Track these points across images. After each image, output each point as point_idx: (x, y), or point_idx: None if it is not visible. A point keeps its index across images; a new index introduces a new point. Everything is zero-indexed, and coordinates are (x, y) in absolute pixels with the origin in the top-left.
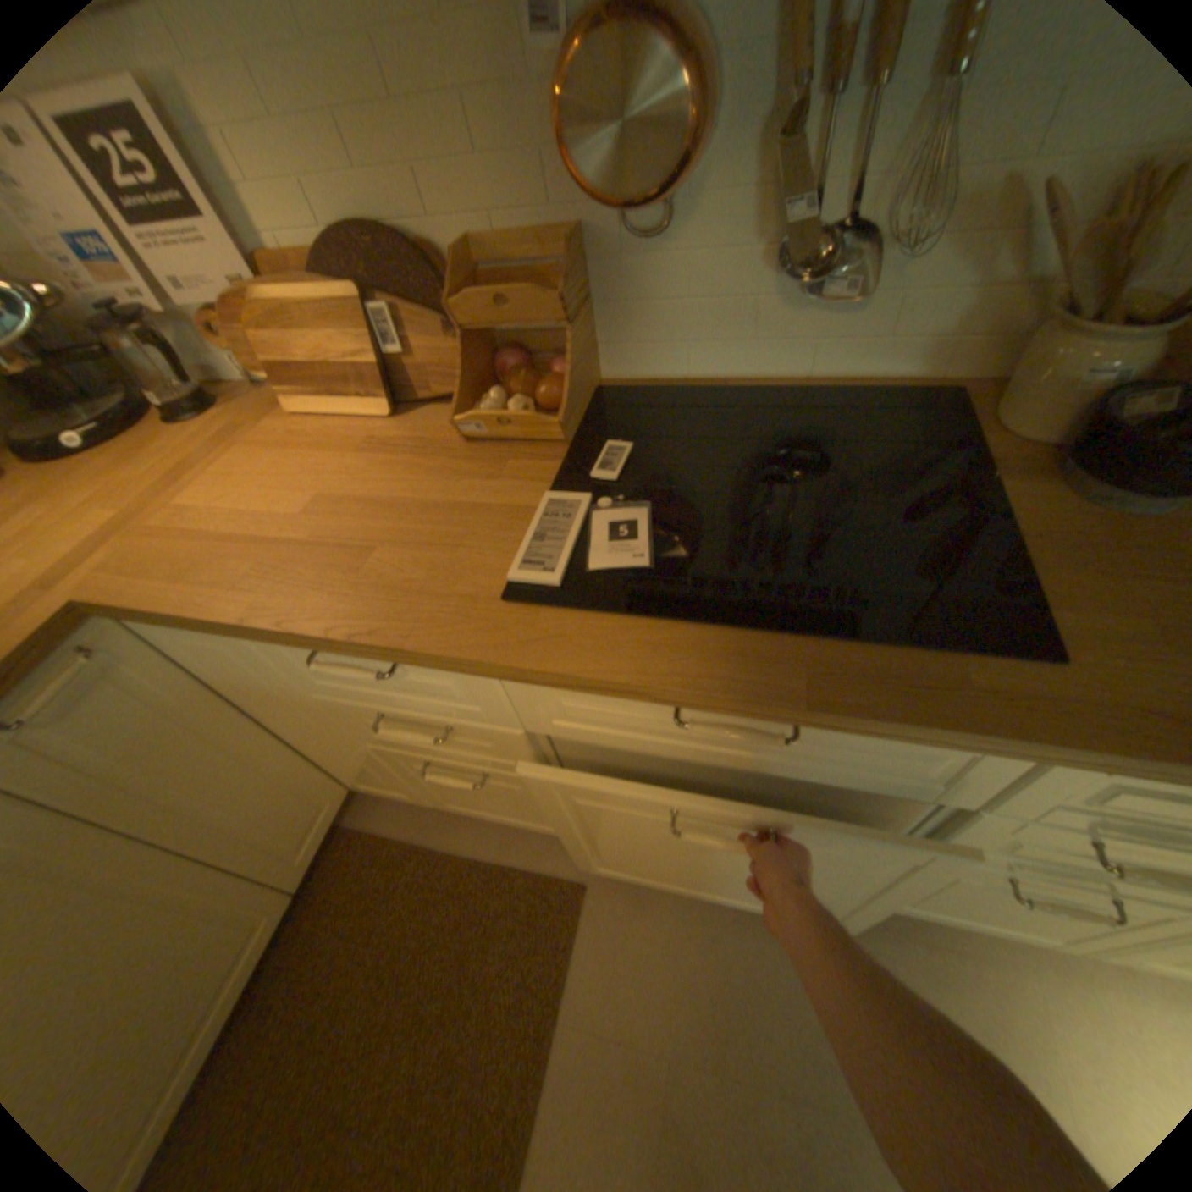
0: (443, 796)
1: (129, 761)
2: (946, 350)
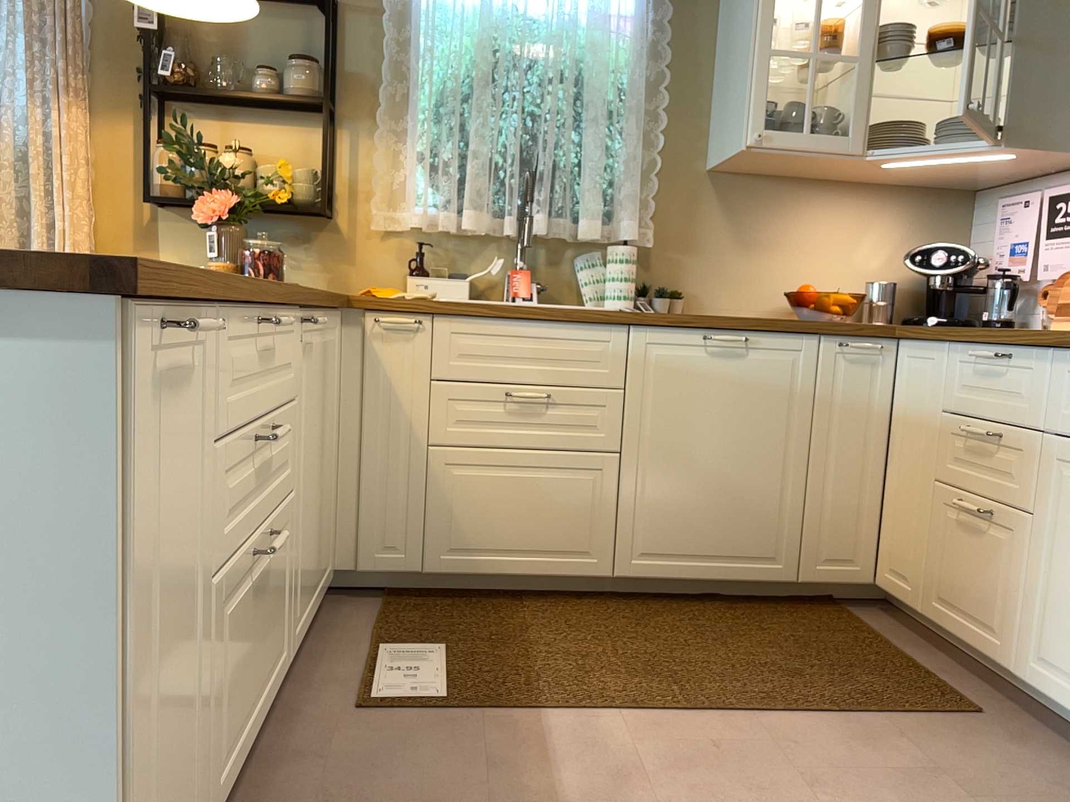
0: (941, 581)
1: (844, 405)
2: None
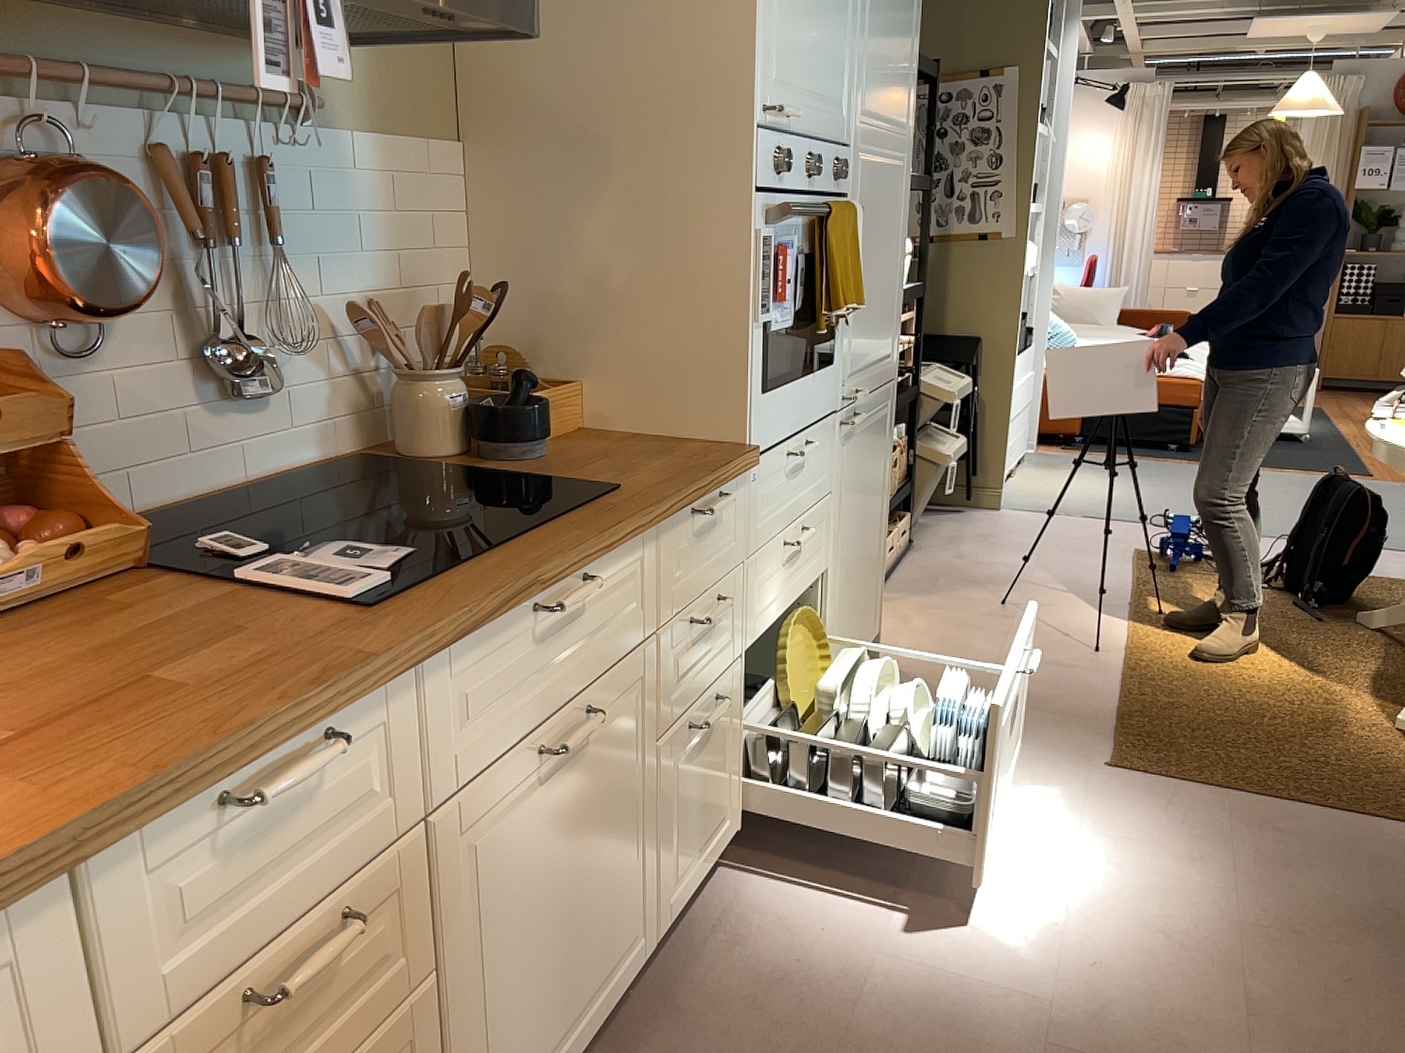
0: None
1: None
2: (329, 434)
